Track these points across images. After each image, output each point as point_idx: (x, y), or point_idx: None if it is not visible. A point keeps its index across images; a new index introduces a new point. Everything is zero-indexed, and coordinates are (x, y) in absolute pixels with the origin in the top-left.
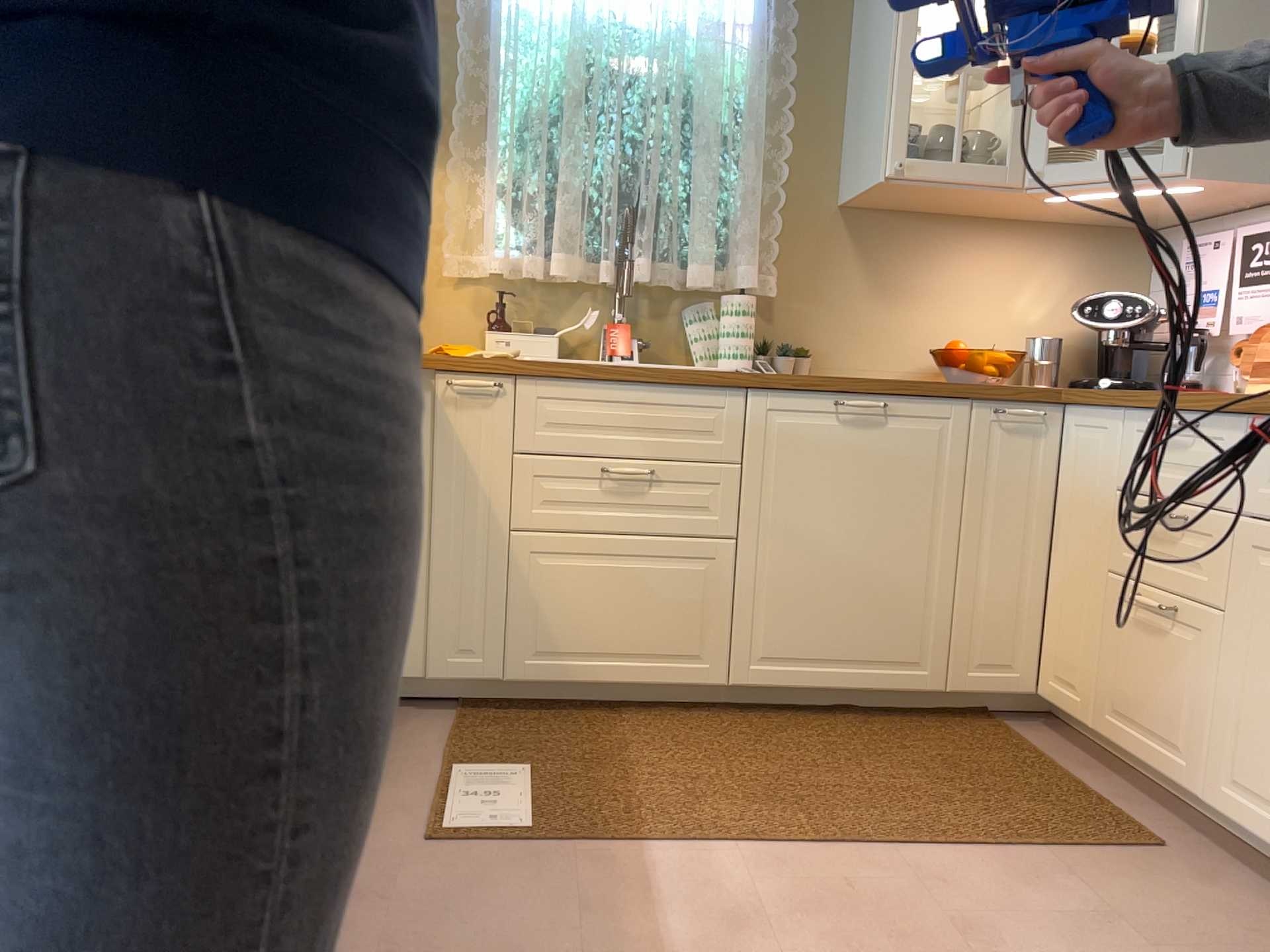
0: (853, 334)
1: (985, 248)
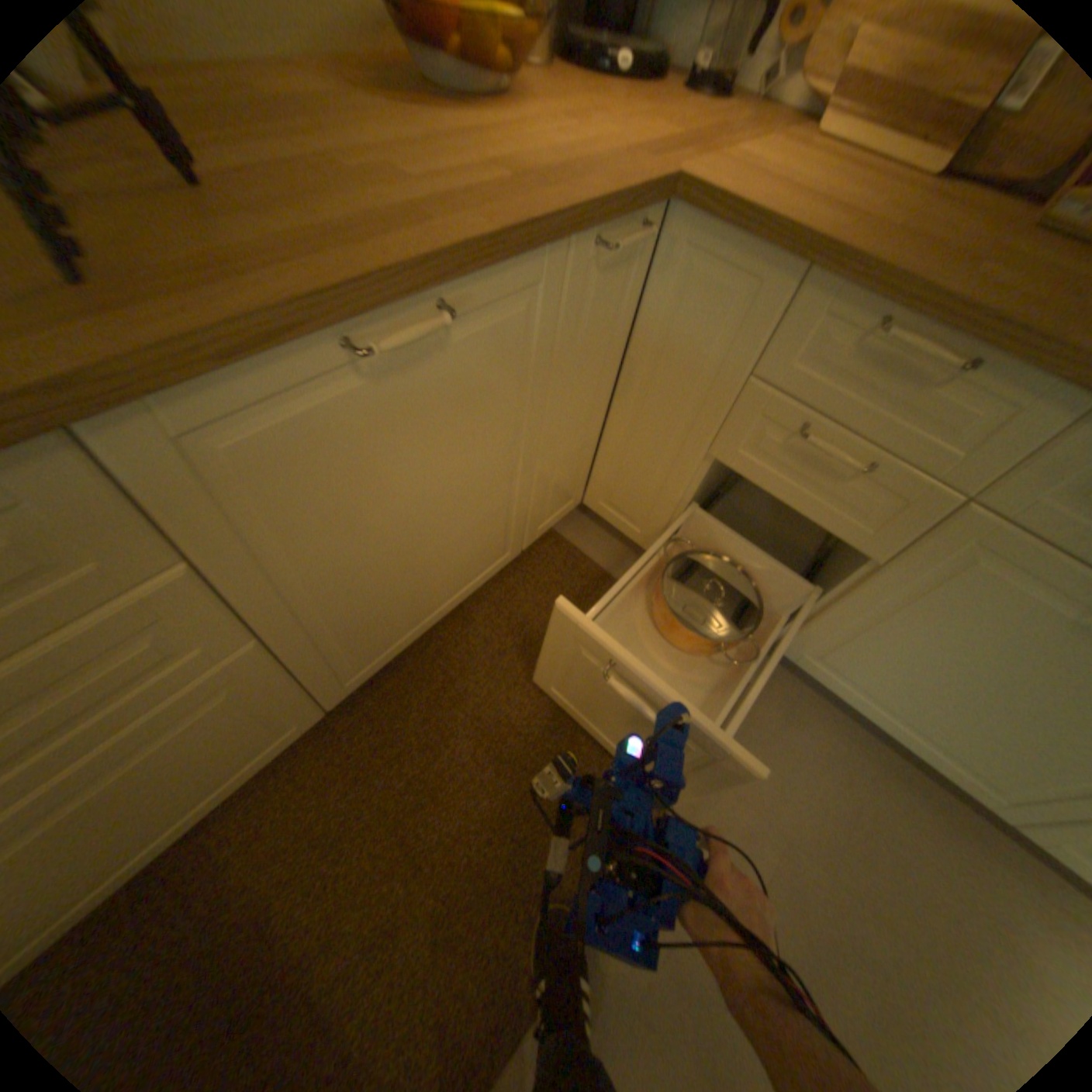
0: None
1: None
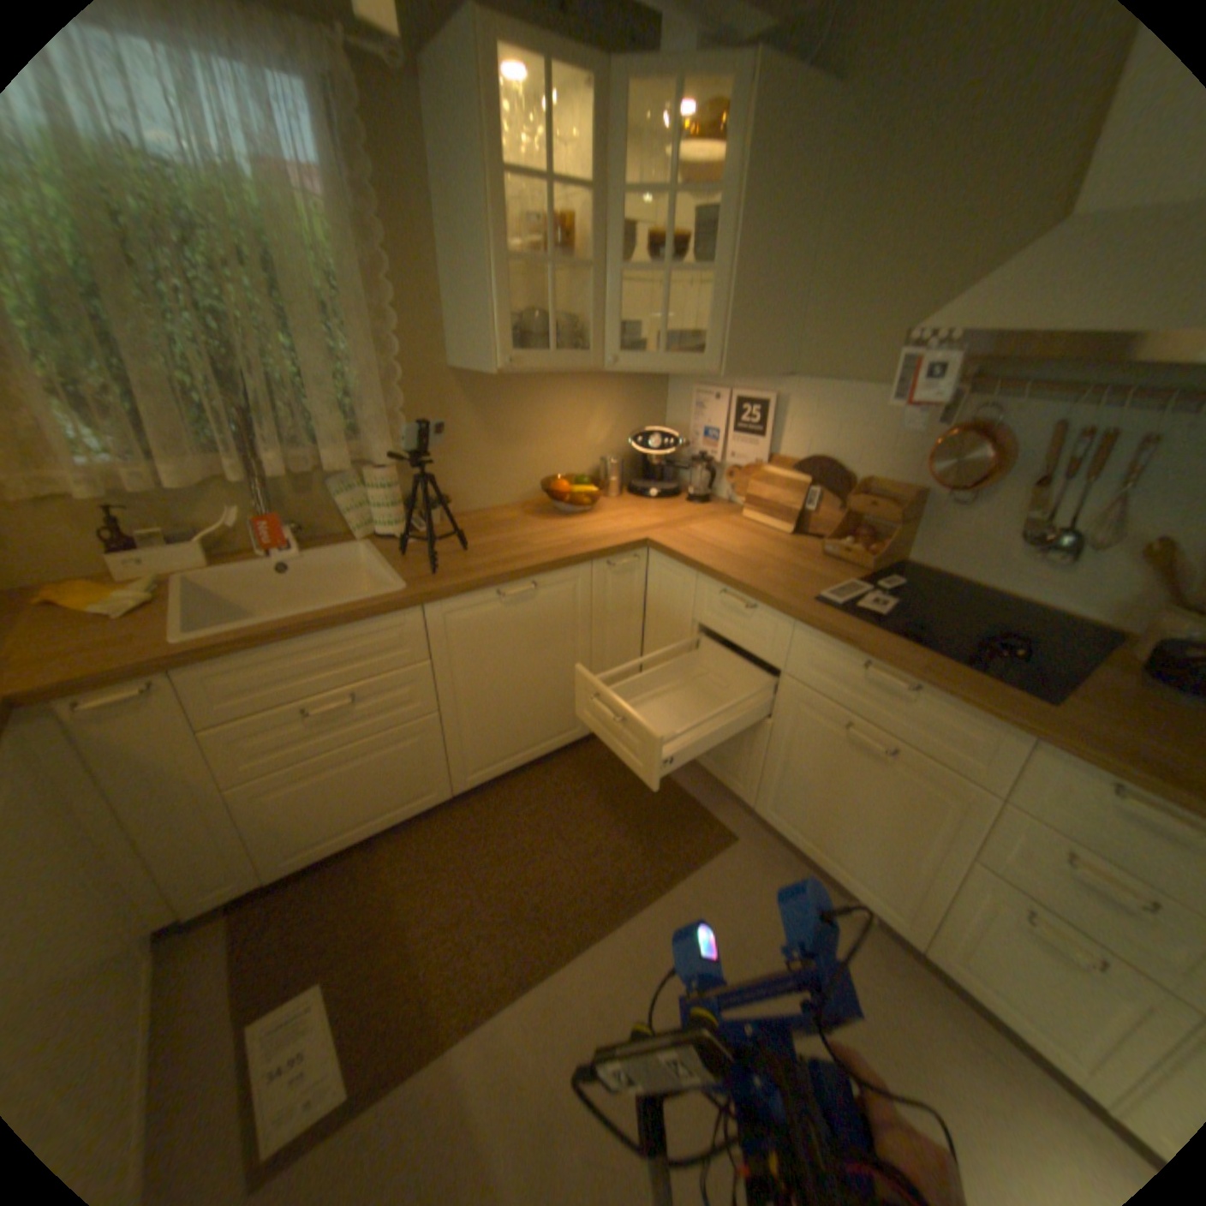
0: (477, 478)
1: (563, 394)
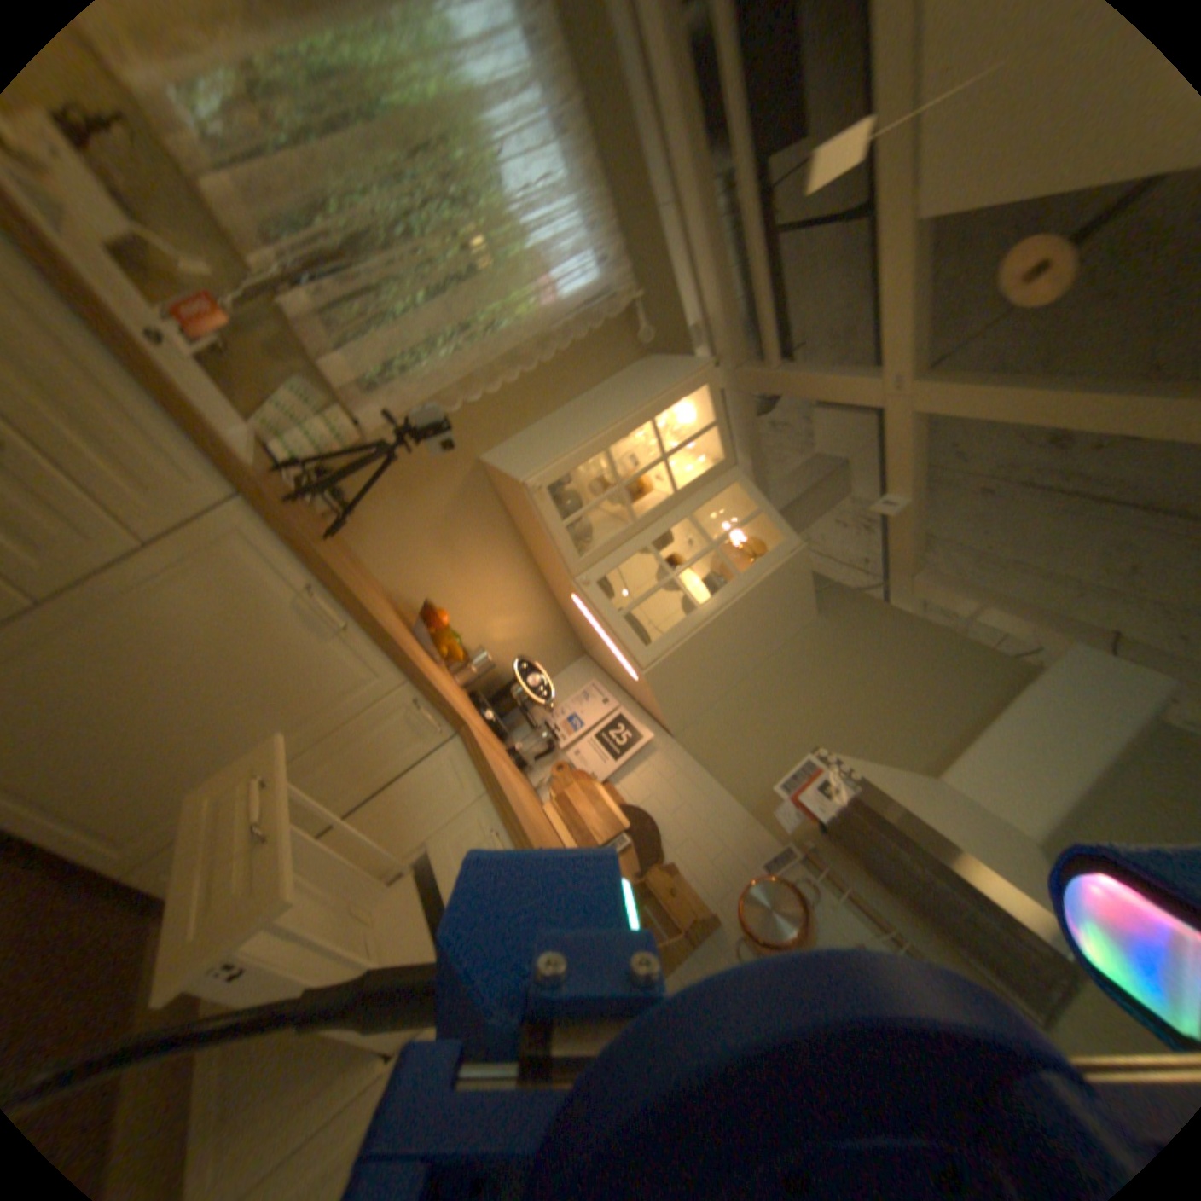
0: (390, 539)
1: (513, 579)
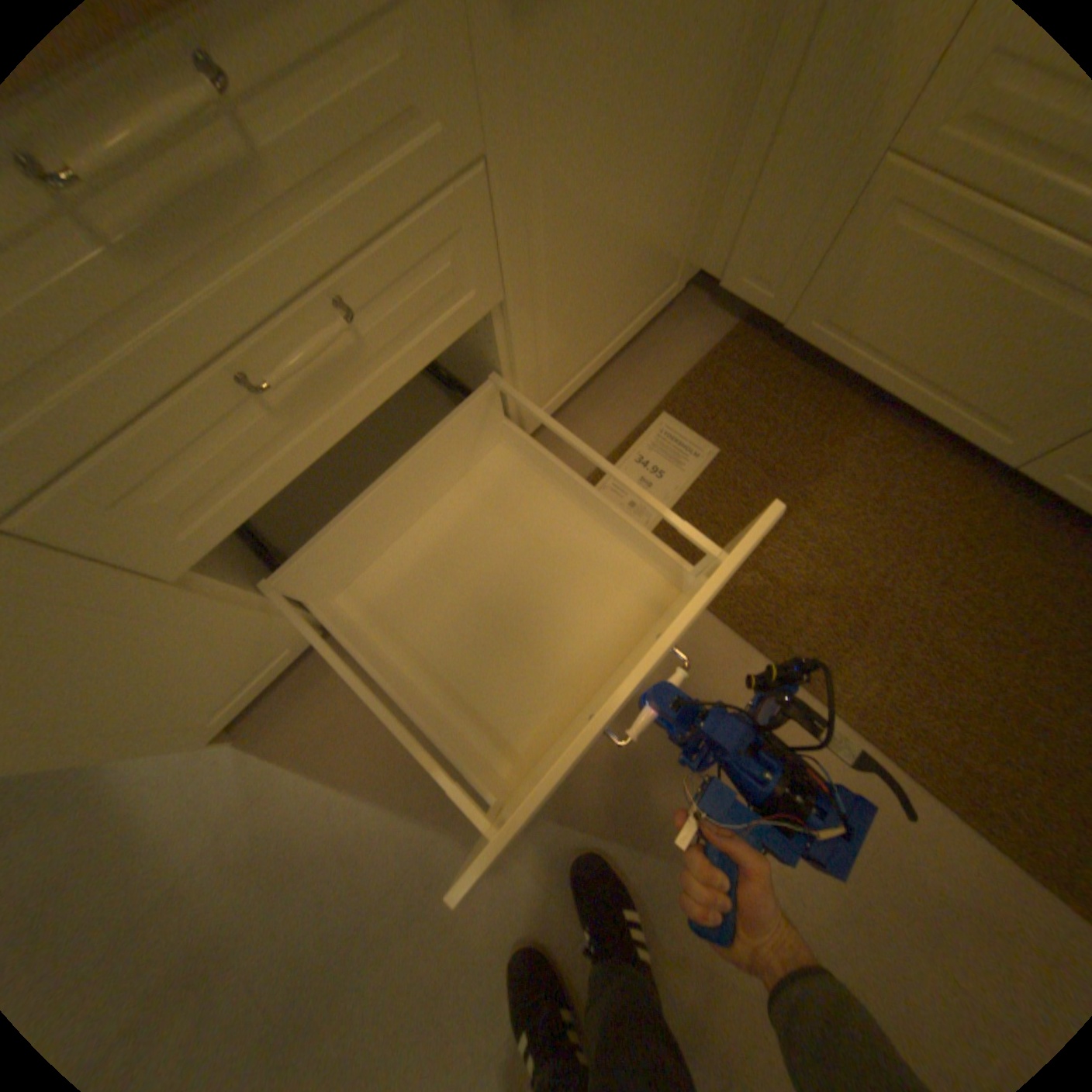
0: None
1: None
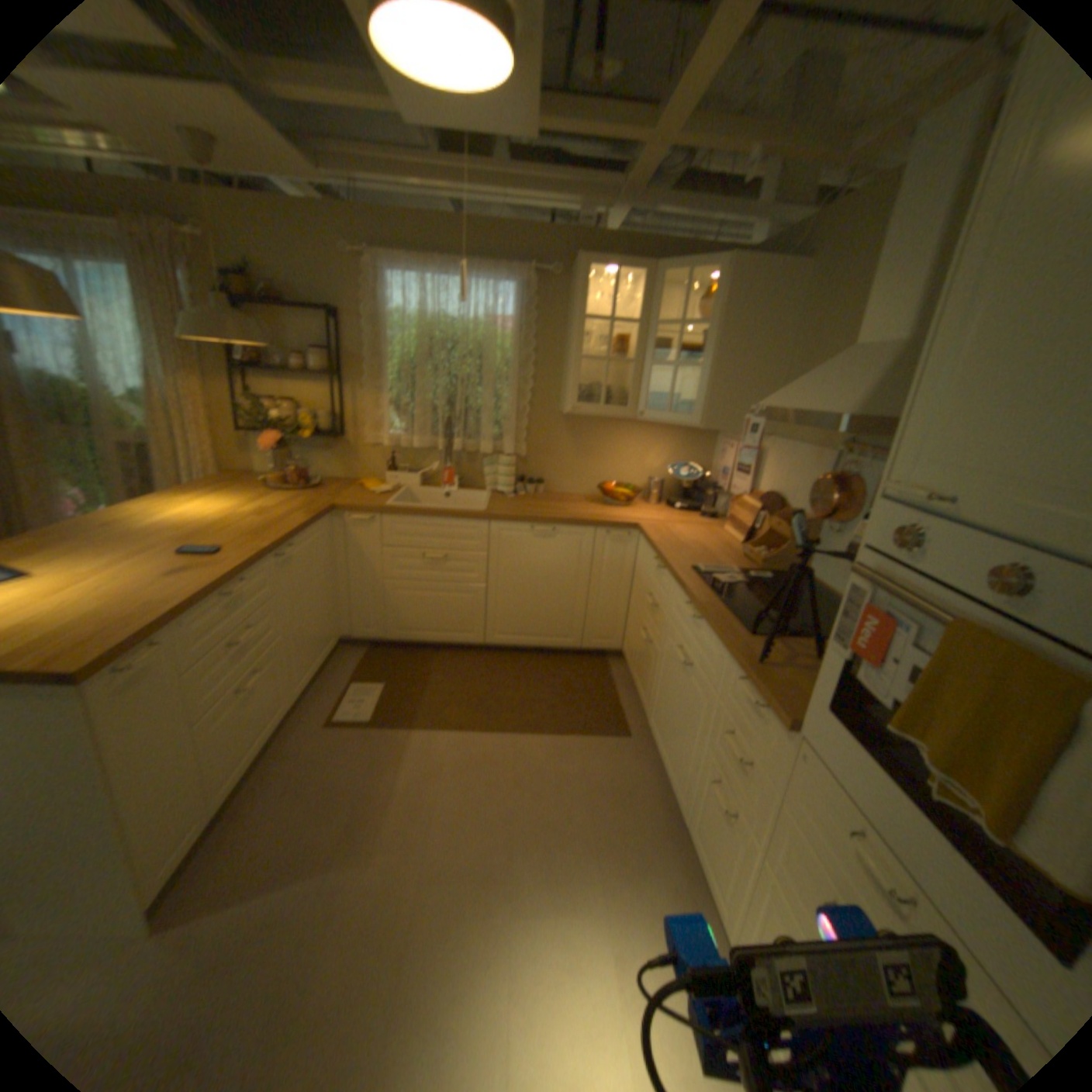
0: (566, 473)
1: (632, 433)
